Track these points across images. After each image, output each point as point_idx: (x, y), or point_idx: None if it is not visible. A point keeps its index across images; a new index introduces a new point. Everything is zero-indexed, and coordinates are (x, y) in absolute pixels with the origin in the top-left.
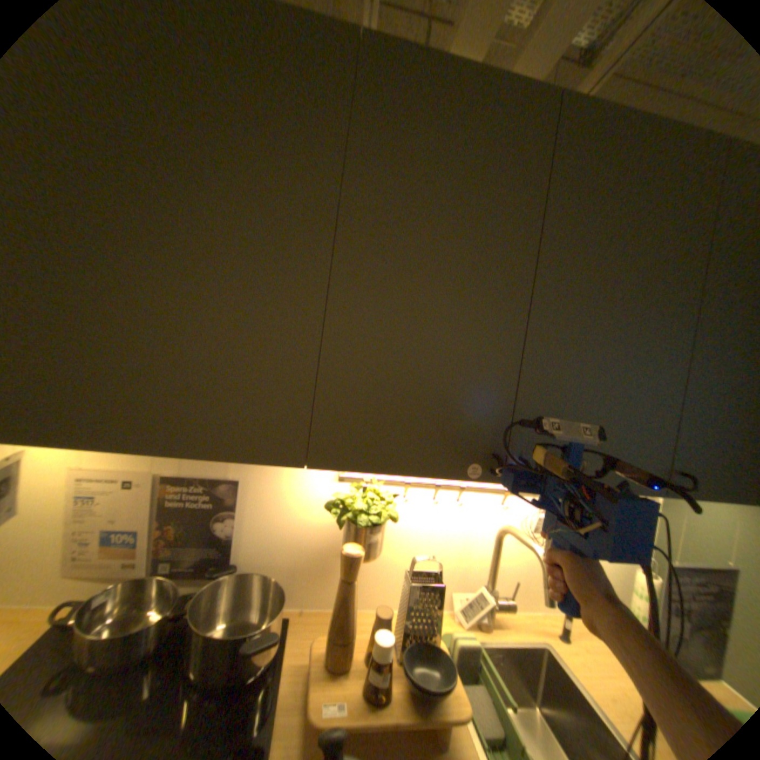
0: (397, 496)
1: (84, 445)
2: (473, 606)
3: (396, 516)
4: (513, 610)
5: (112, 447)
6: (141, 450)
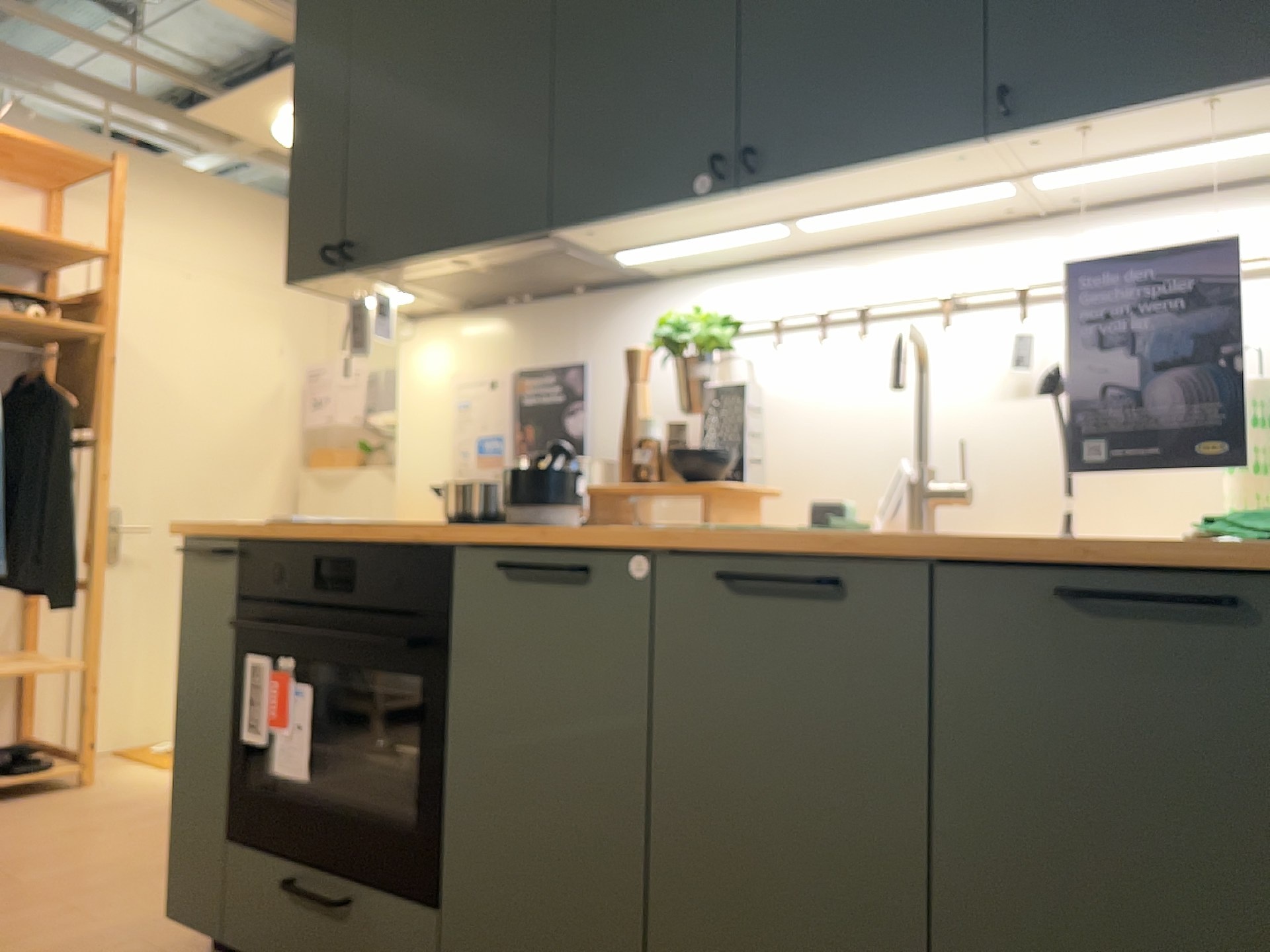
0: (742, 325)
1: (419, 263)
2: (892, 496)
3: (722, 335)
4: (959, 492)
5: (434, 259)
6: (449, 255)
